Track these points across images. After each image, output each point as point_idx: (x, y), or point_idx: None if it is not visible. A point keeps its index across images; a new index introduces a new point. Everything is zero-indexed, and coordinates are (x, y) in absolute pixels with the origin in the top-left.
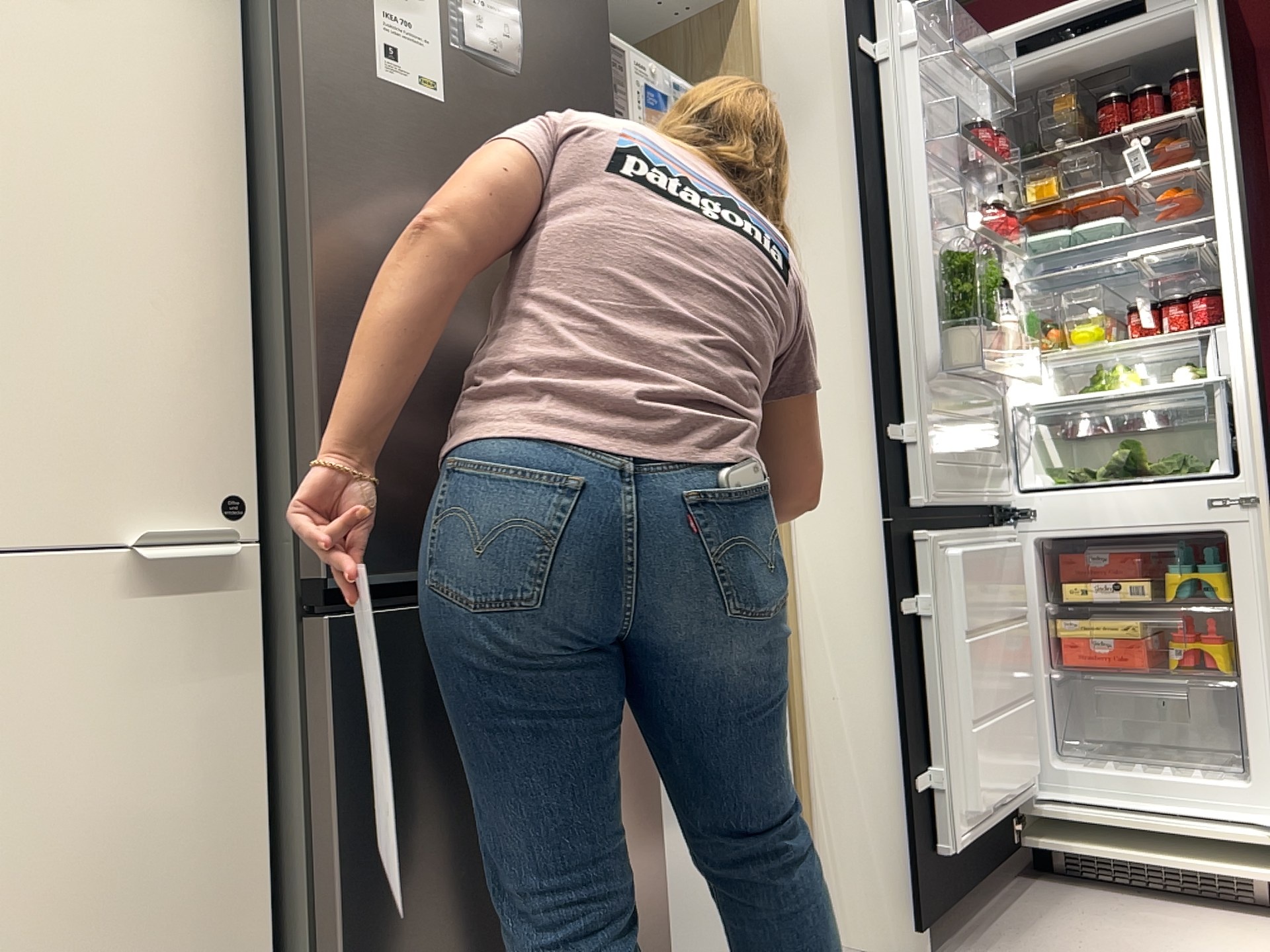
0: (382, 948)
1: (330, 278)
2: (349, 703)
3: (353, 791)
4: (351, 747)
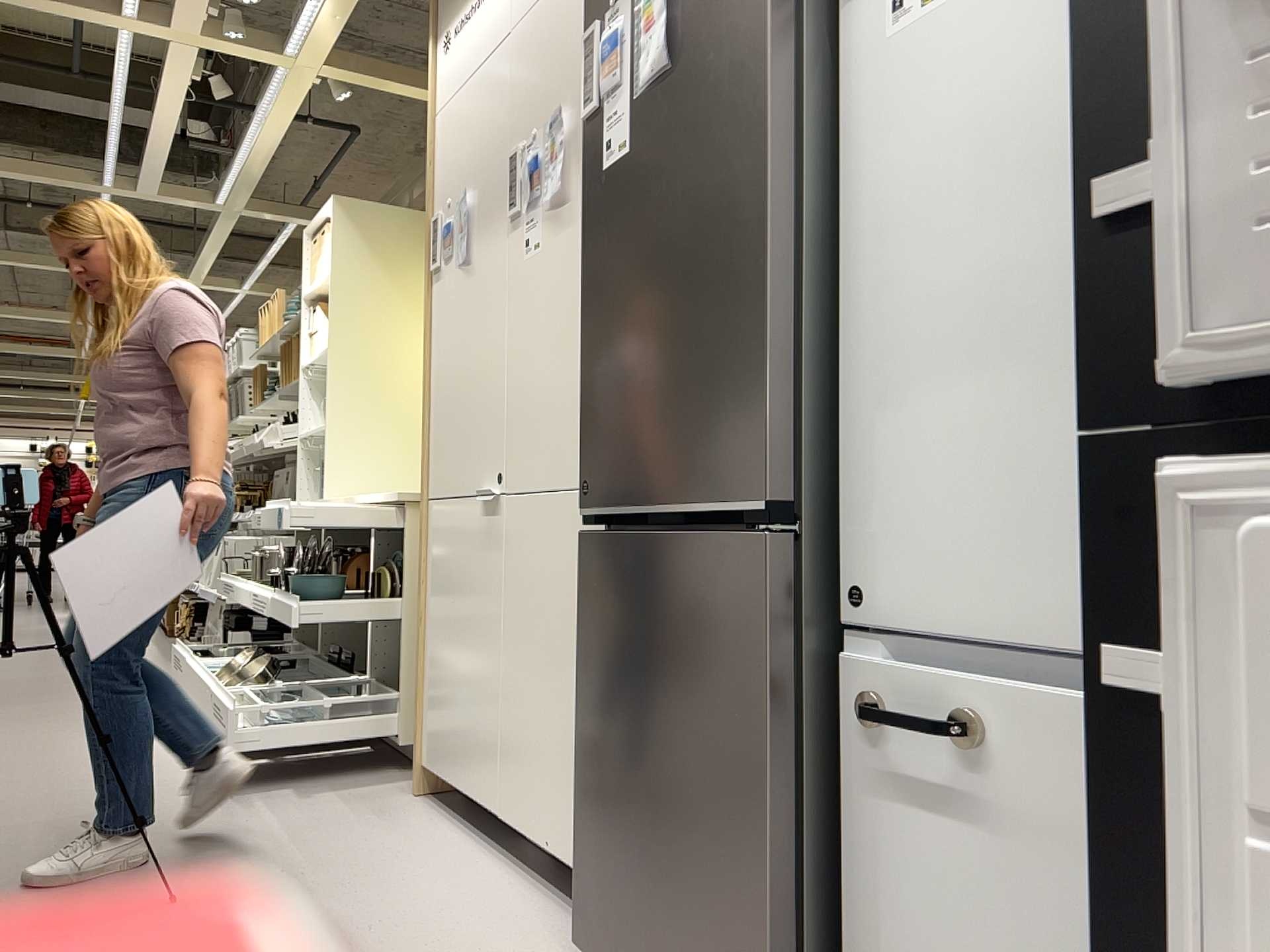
0: (588, 746)
1: (587, 322)
2: (584, 588)
3: (583, 642)
4: (584, 615)
